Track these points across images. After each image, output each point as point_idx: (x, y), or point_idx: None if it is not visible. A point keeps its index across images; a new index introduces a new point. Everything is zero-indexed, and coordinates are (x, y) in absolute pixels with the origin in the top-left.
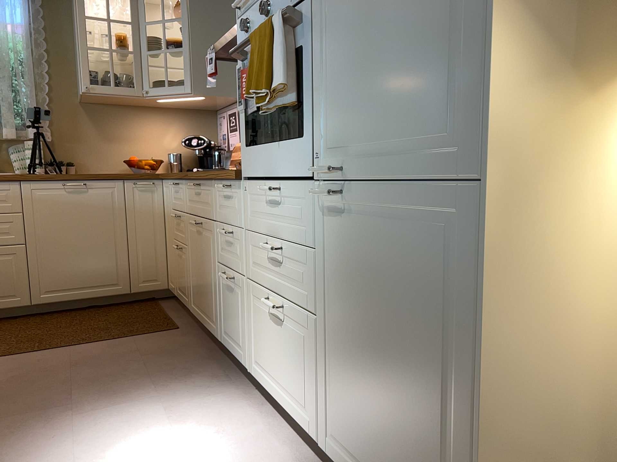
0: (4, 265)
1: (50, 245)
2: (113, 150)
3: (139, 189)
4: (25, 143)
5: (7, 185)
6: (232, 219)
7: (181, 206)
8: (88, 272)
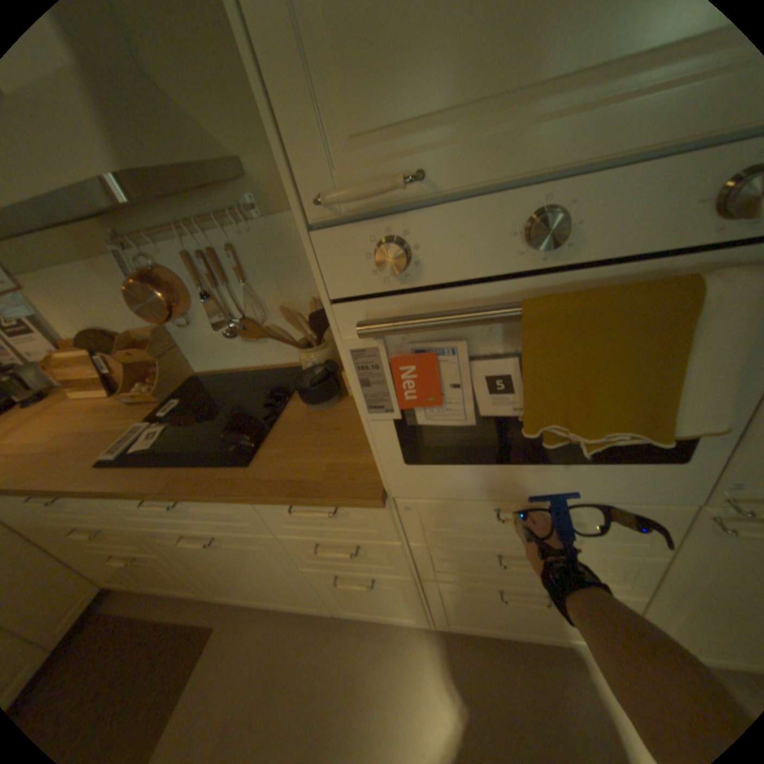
0: None
1: None
2: None
3: None
4: None
5: None
6: (350, 535)
7: (98, 521)
8: None
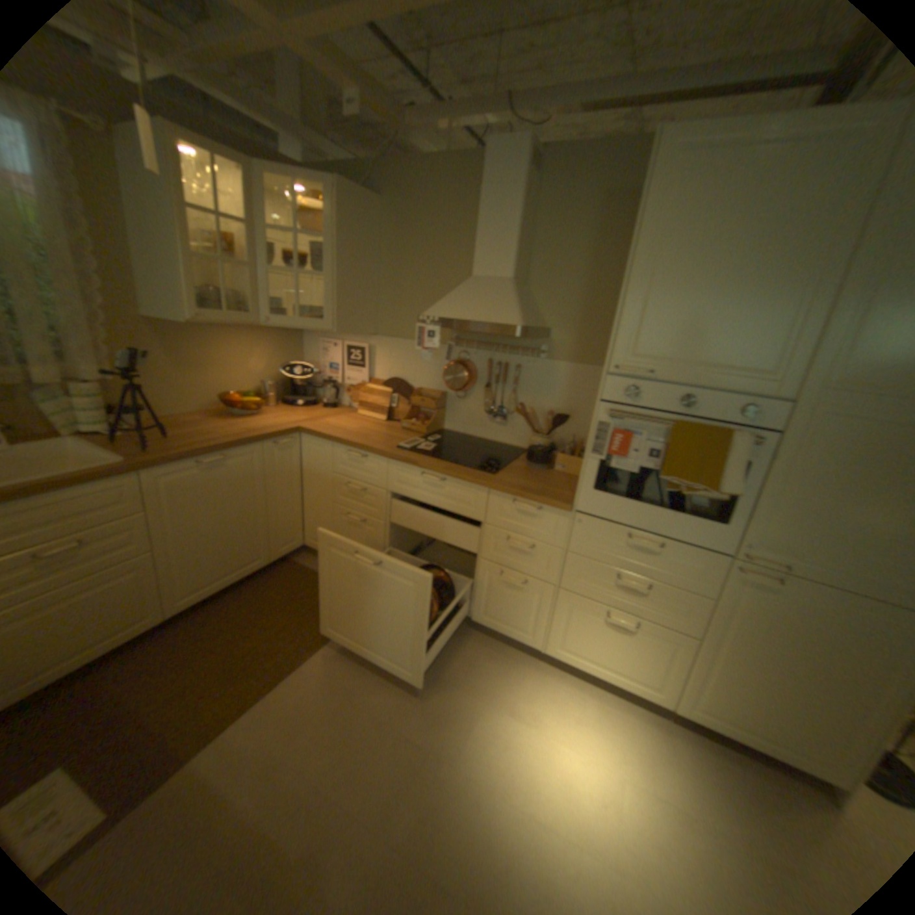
0: (124, 589)
1: (182, 543)
2: (189, 382)
3: (277, 449)
4: (69, 388)
5: (116, 481)
6: (534, 534)
7: (372, 481)
8: (226, 559)
